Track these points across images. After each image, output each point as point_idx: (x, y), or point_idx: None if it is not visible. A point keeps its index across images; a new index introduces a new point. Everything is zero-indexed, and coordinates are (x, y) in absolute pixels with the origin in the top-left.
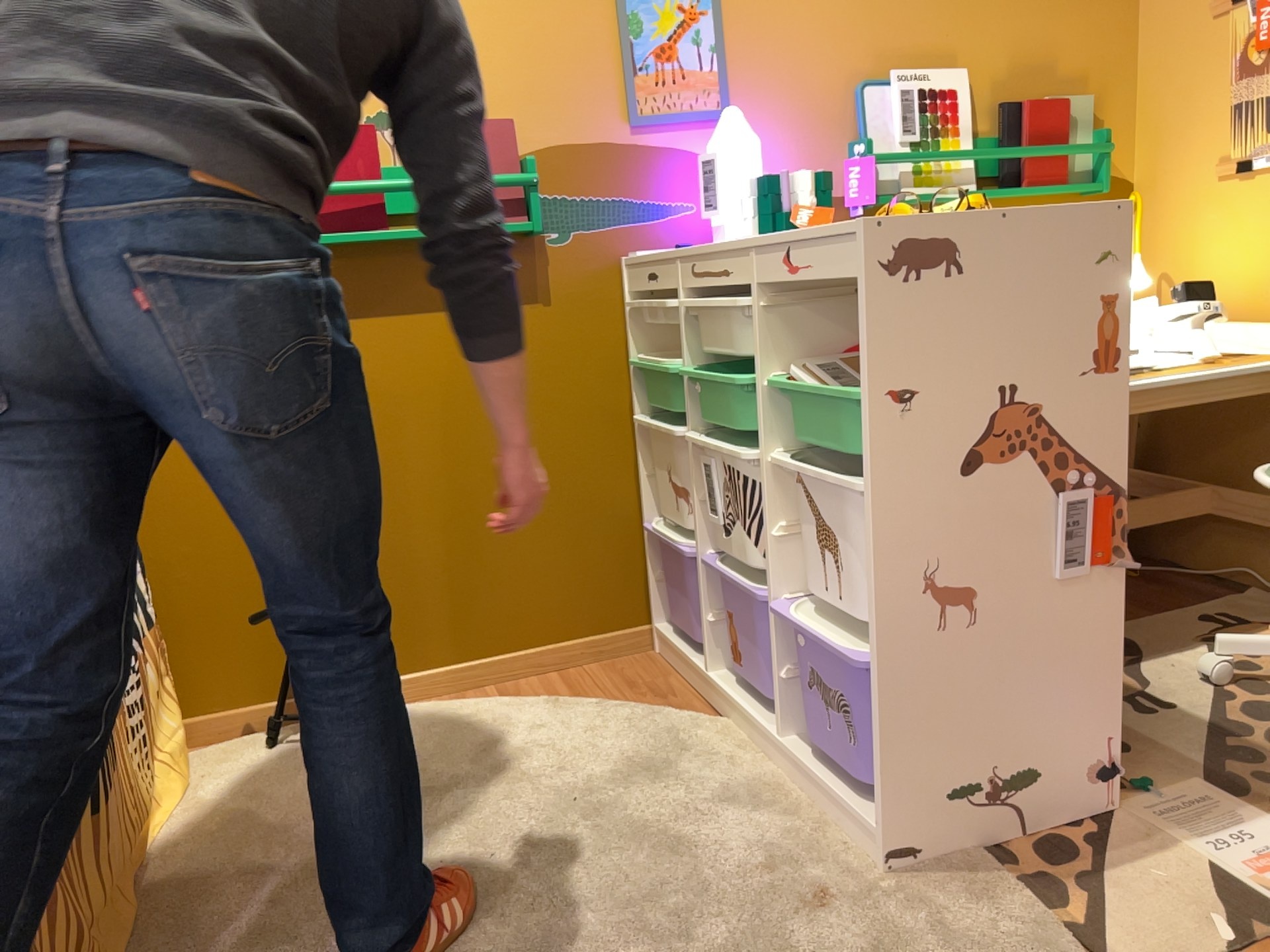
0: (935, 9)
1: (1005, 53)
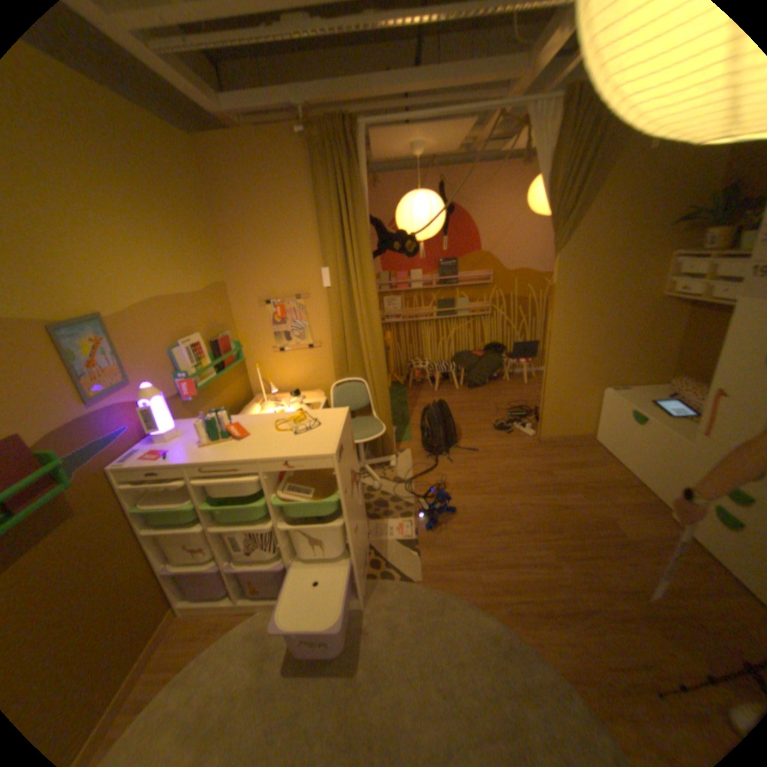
0: (183, 312)
1: (205, 322)
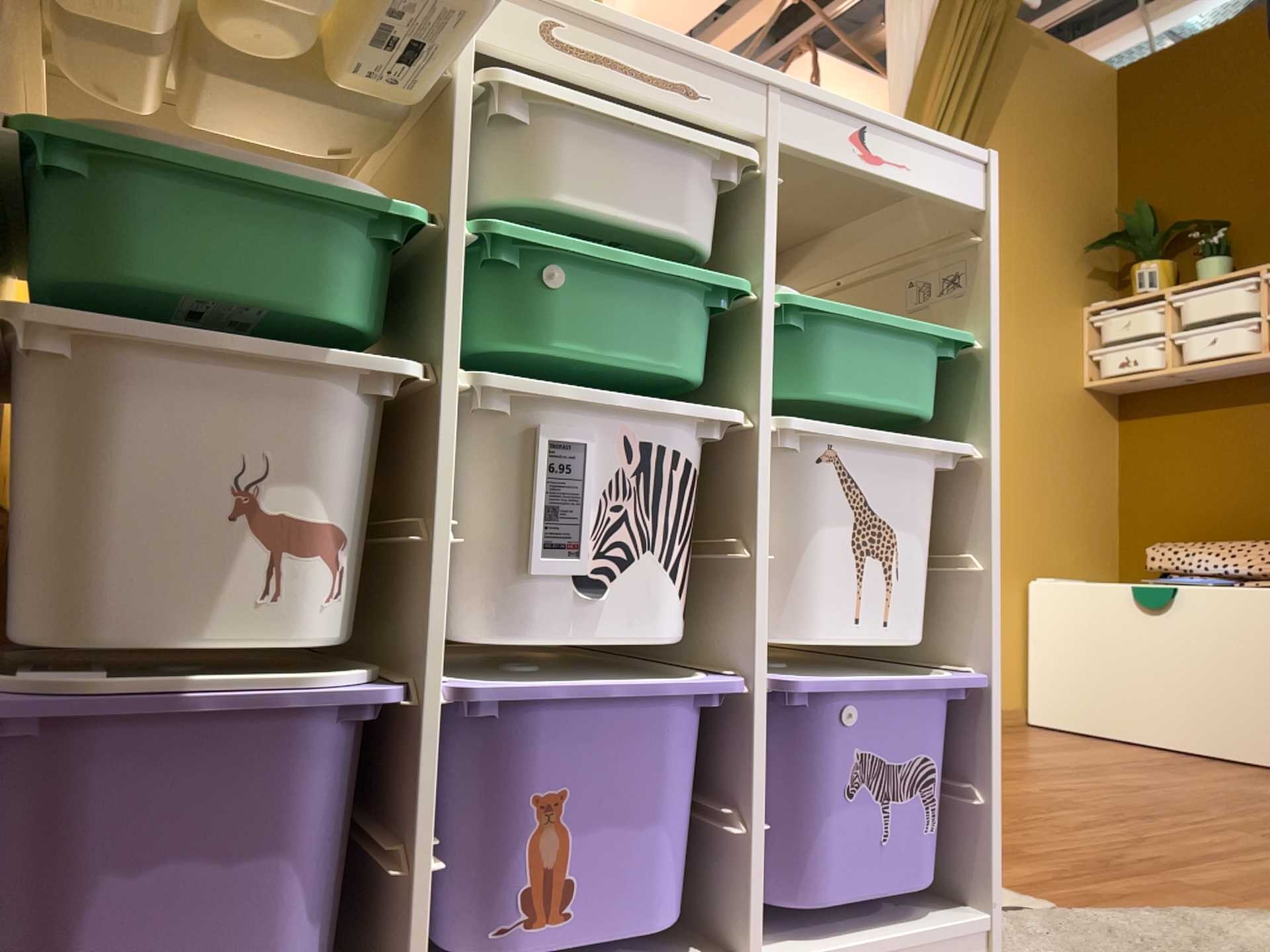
0: None
1: None
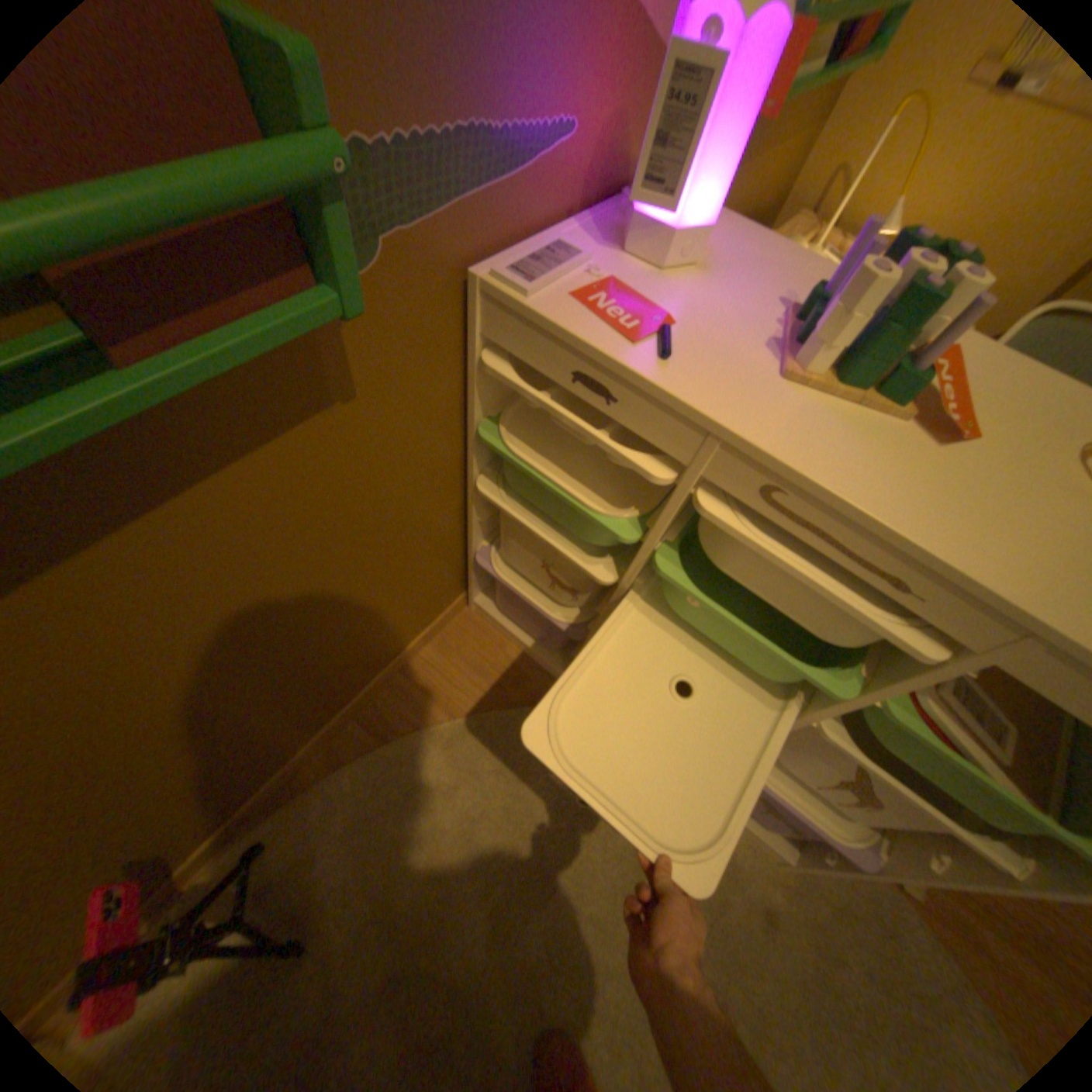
0: None
1: None
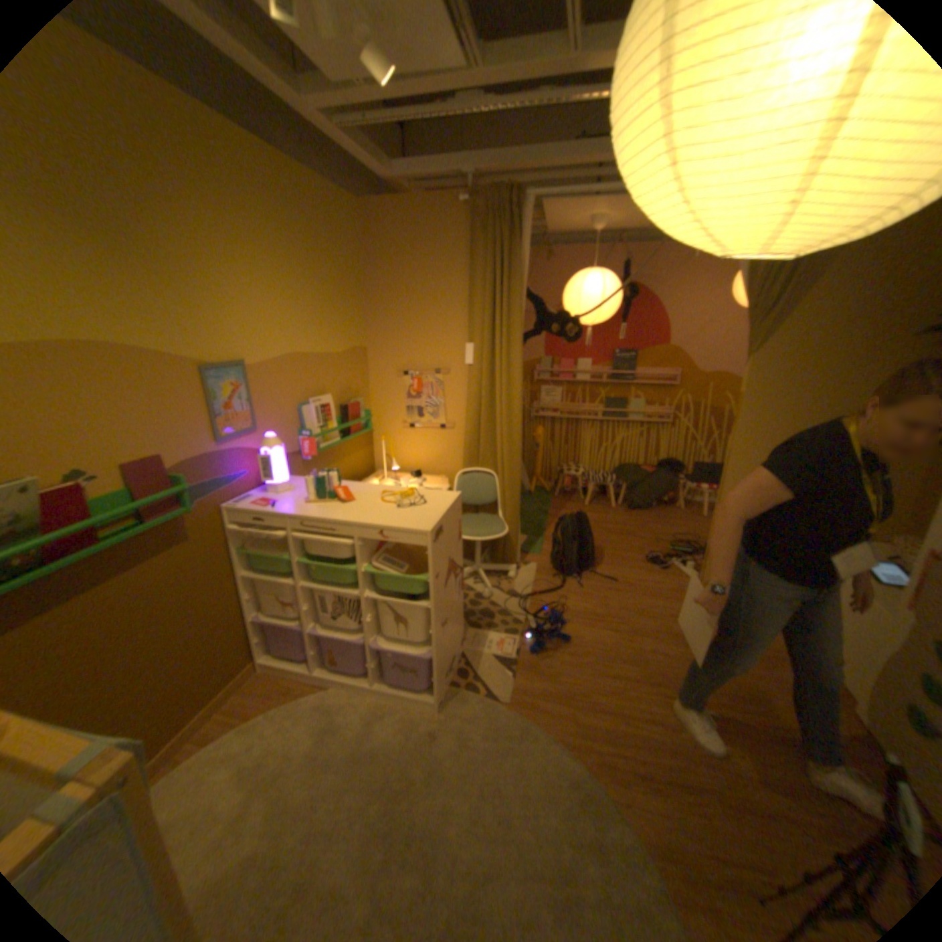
0: (319, 372)
1: (339, 386)
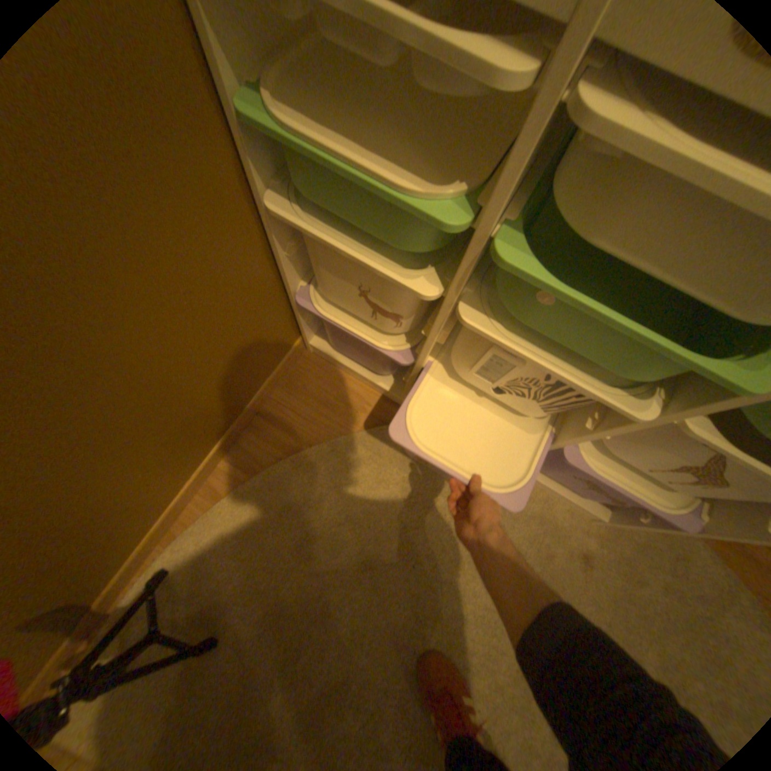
0: None
1: None
